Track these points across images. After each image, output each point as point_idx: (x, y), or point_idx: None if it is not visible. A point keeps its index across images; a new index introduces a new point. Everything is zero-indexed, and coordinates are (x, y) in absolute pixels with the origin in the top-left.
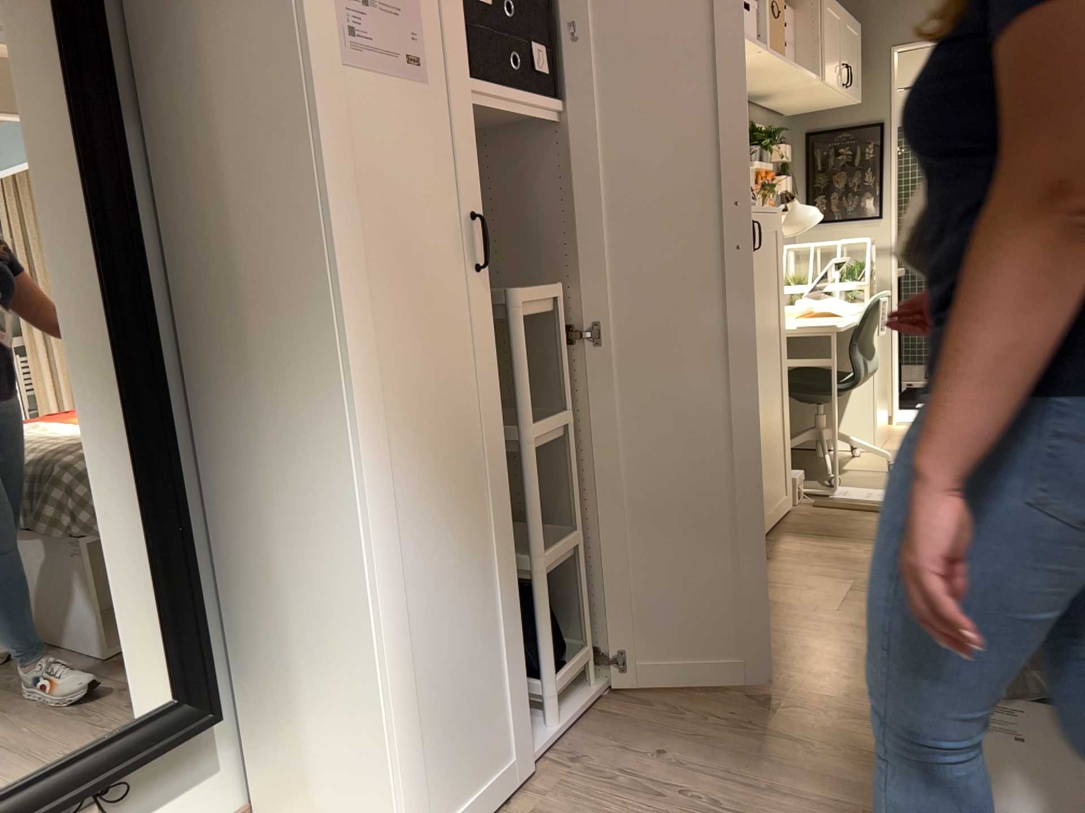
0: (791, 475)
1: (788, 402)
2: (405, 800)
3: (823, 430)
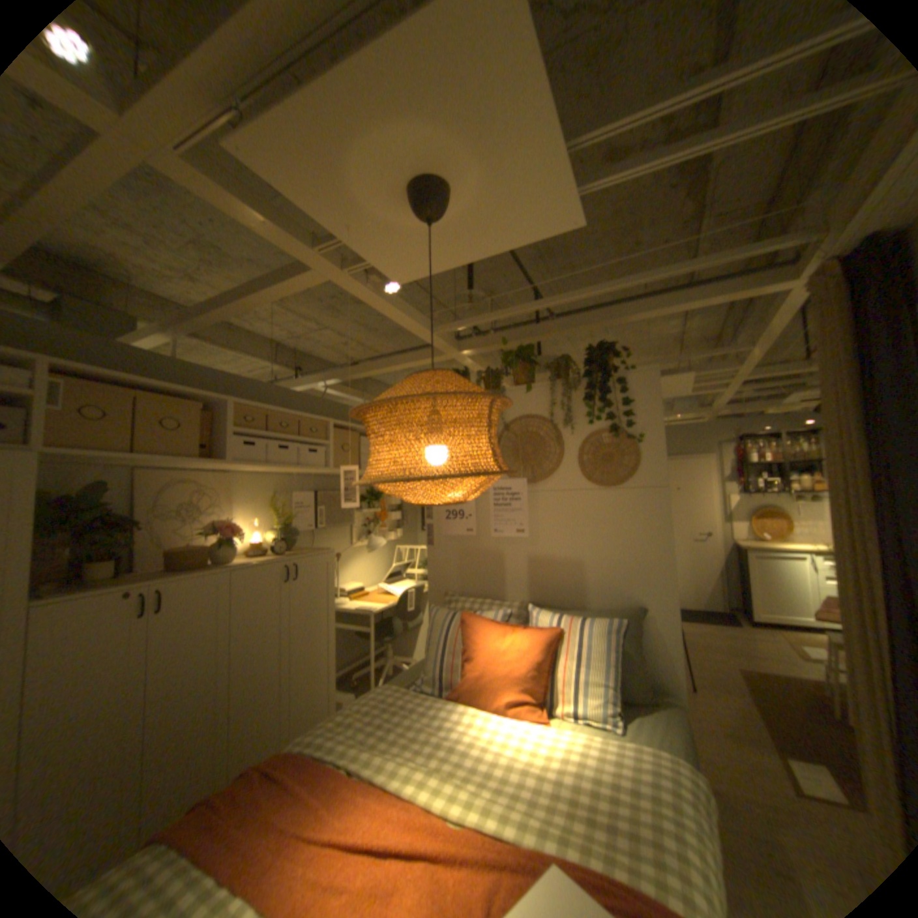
0: (331, 703)
1: (331, 658)
2: None
3: (386, 660)
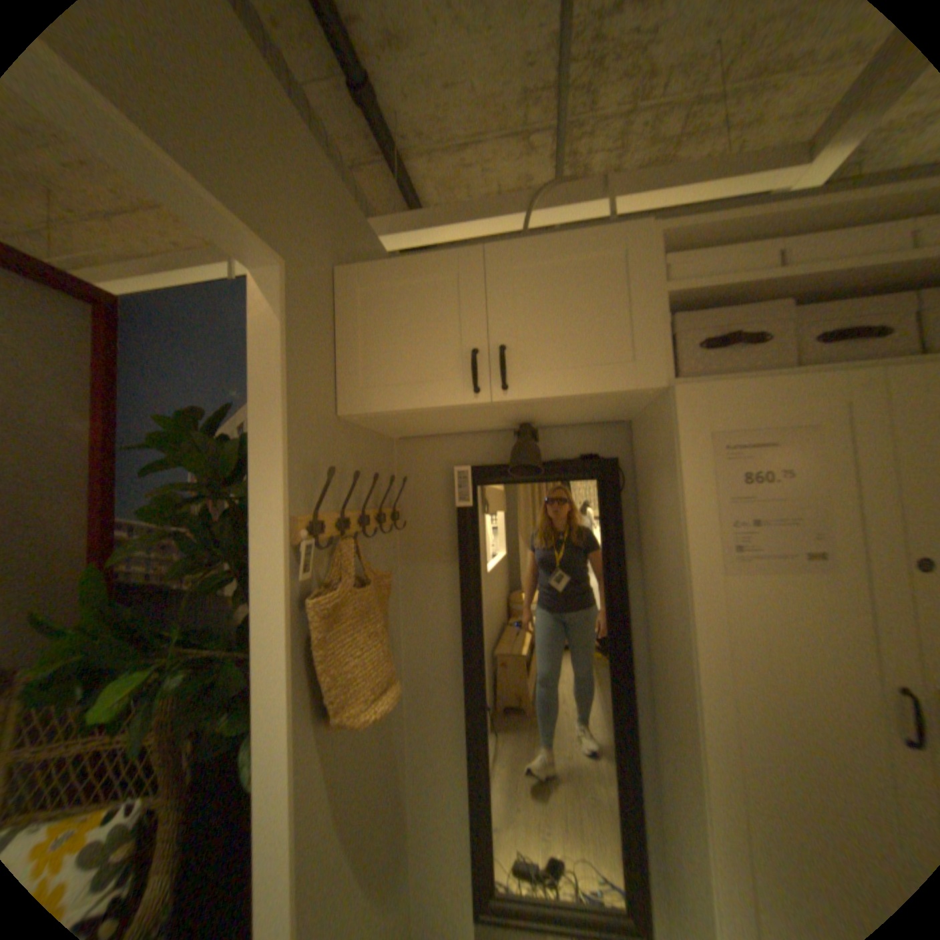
0: None
1: None
2: None
3: None
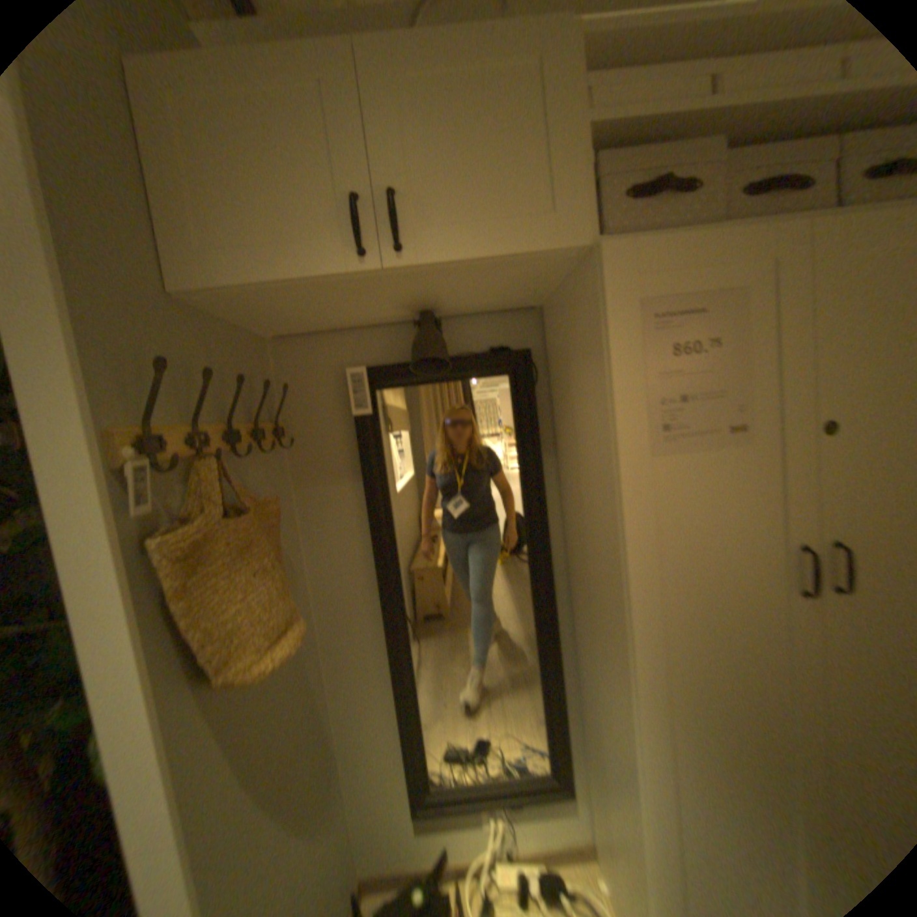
0: None
1: None
2: None
3: None
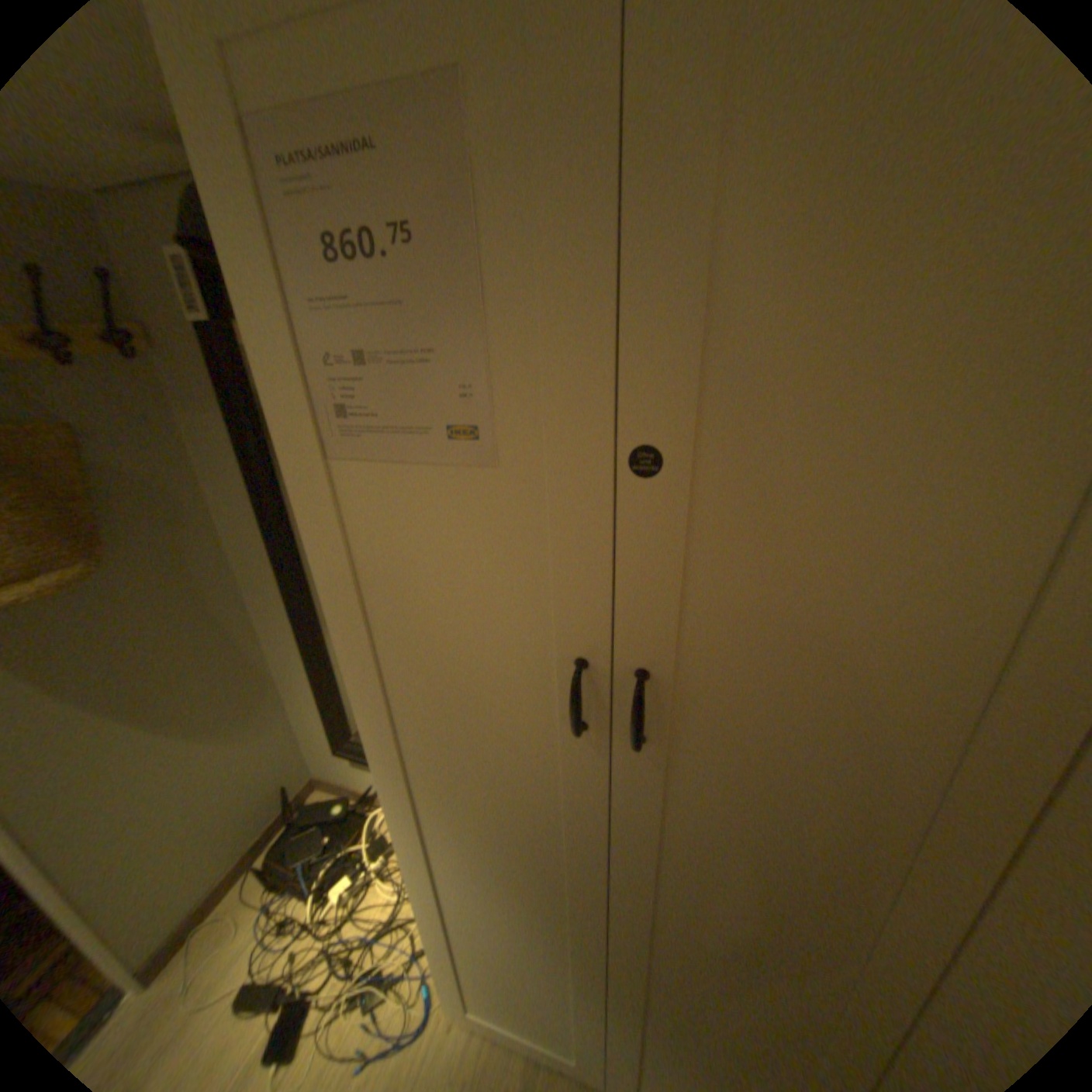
0: None
1: None
2: (444, 984)
3: None
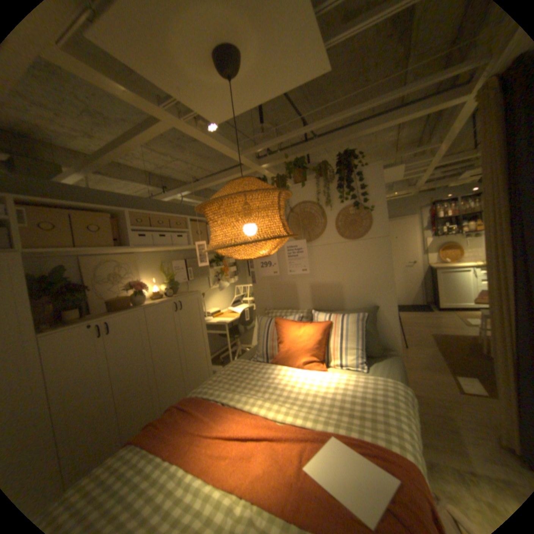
0: (210, 371)
1: (207, 348)
2: None
3: (237, 347)
